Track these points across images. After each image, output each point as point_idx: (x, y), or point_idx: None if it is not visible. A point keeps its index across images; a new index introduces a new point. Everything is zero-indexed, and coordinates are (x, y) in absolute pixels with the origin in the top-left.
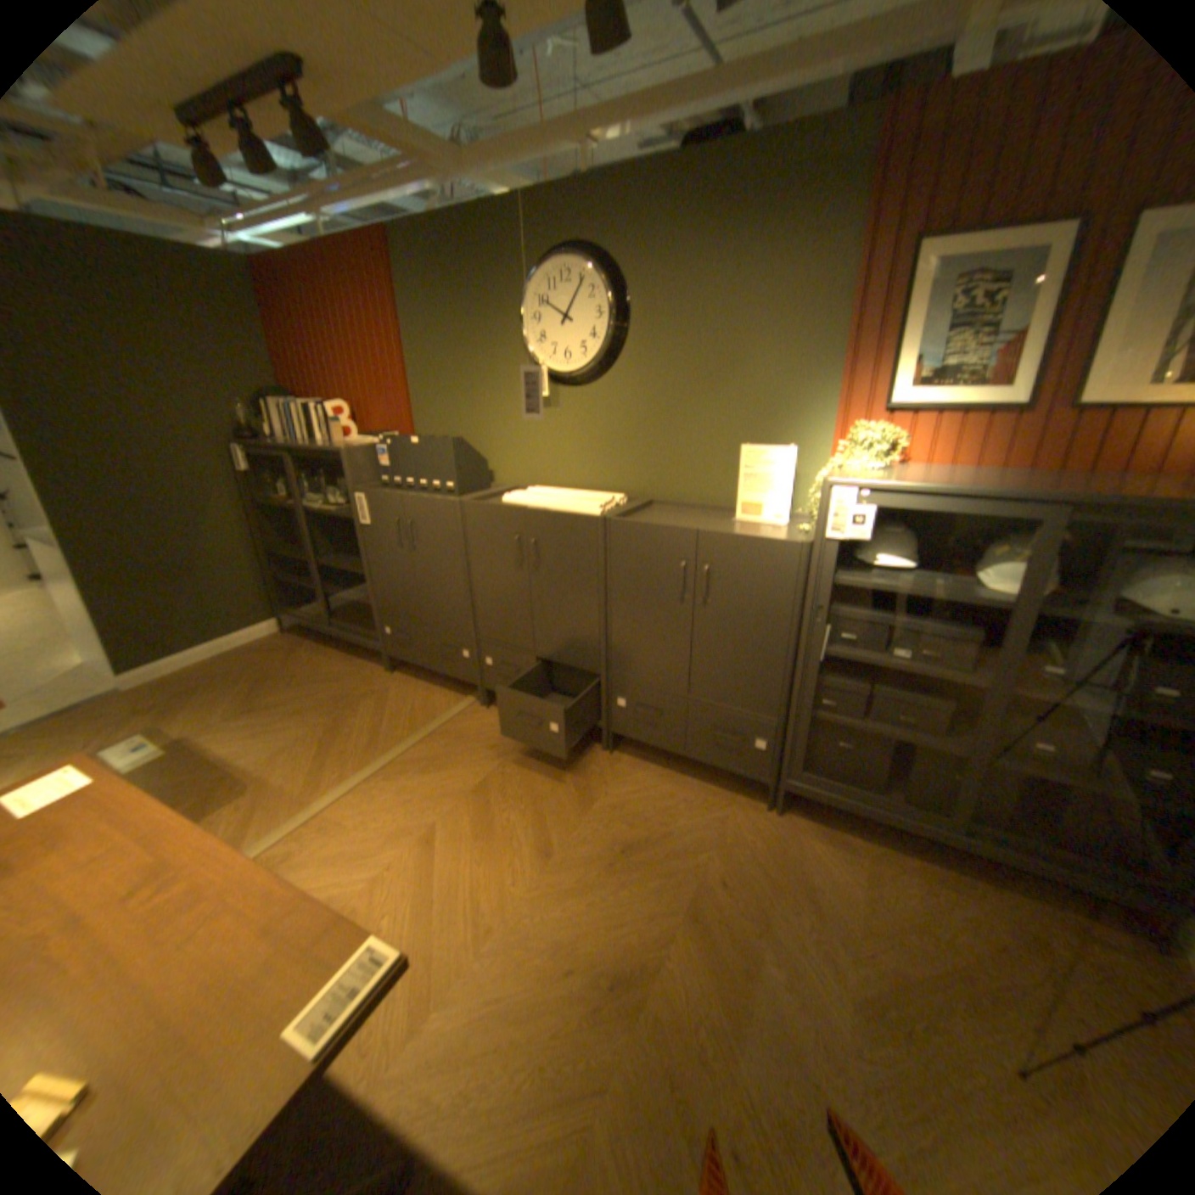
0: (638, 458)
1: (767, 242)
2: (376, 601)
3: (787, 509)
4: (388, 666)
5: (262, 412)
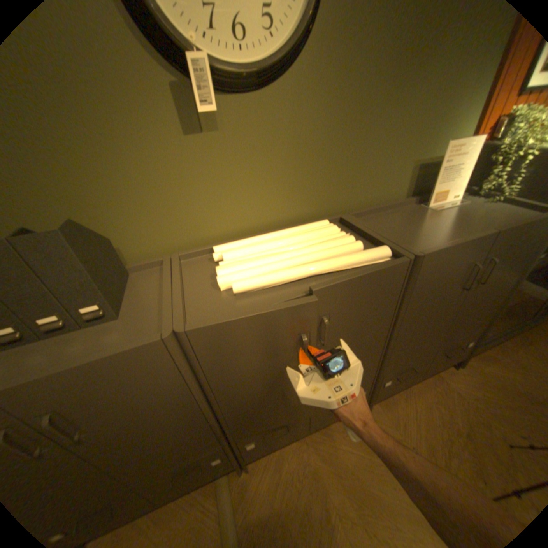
0: (328, 175)
1: None
2: None
3: (464, 188)
4: None
5: None
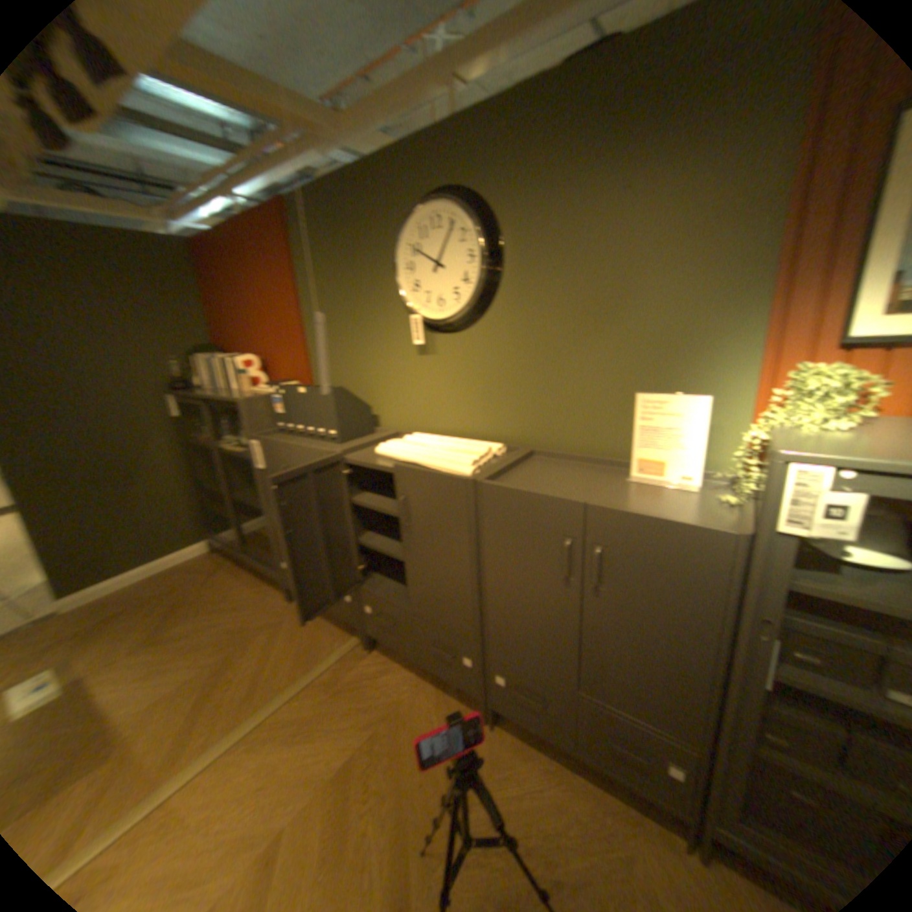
0: (517, 404)
1: (663, 153)
2: (272, 537)
3: (699, 469)
4: (285, 596)
5: (192, 366)
